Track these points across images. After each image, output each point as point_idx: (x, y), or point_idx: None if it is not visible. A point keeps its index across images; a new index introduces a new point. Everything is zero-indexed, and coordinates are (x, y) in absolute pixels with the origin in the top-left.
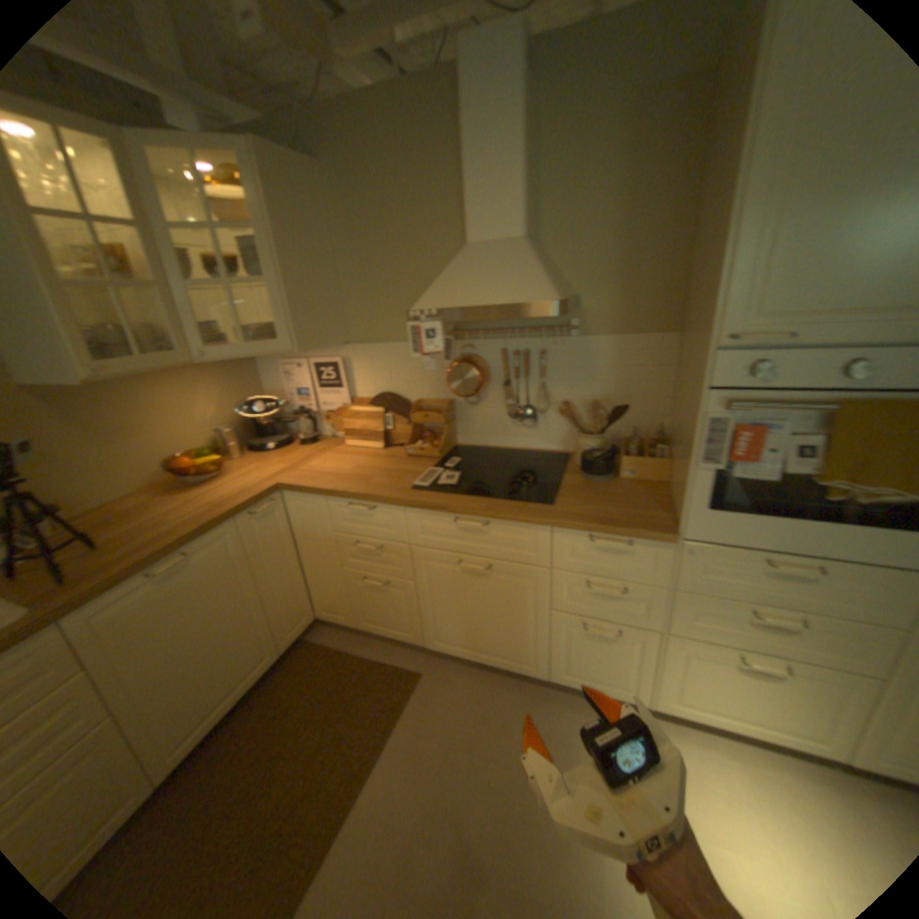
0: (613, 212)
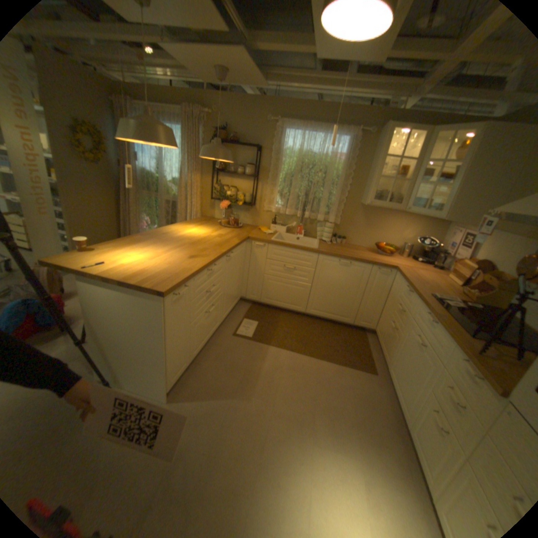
0: None
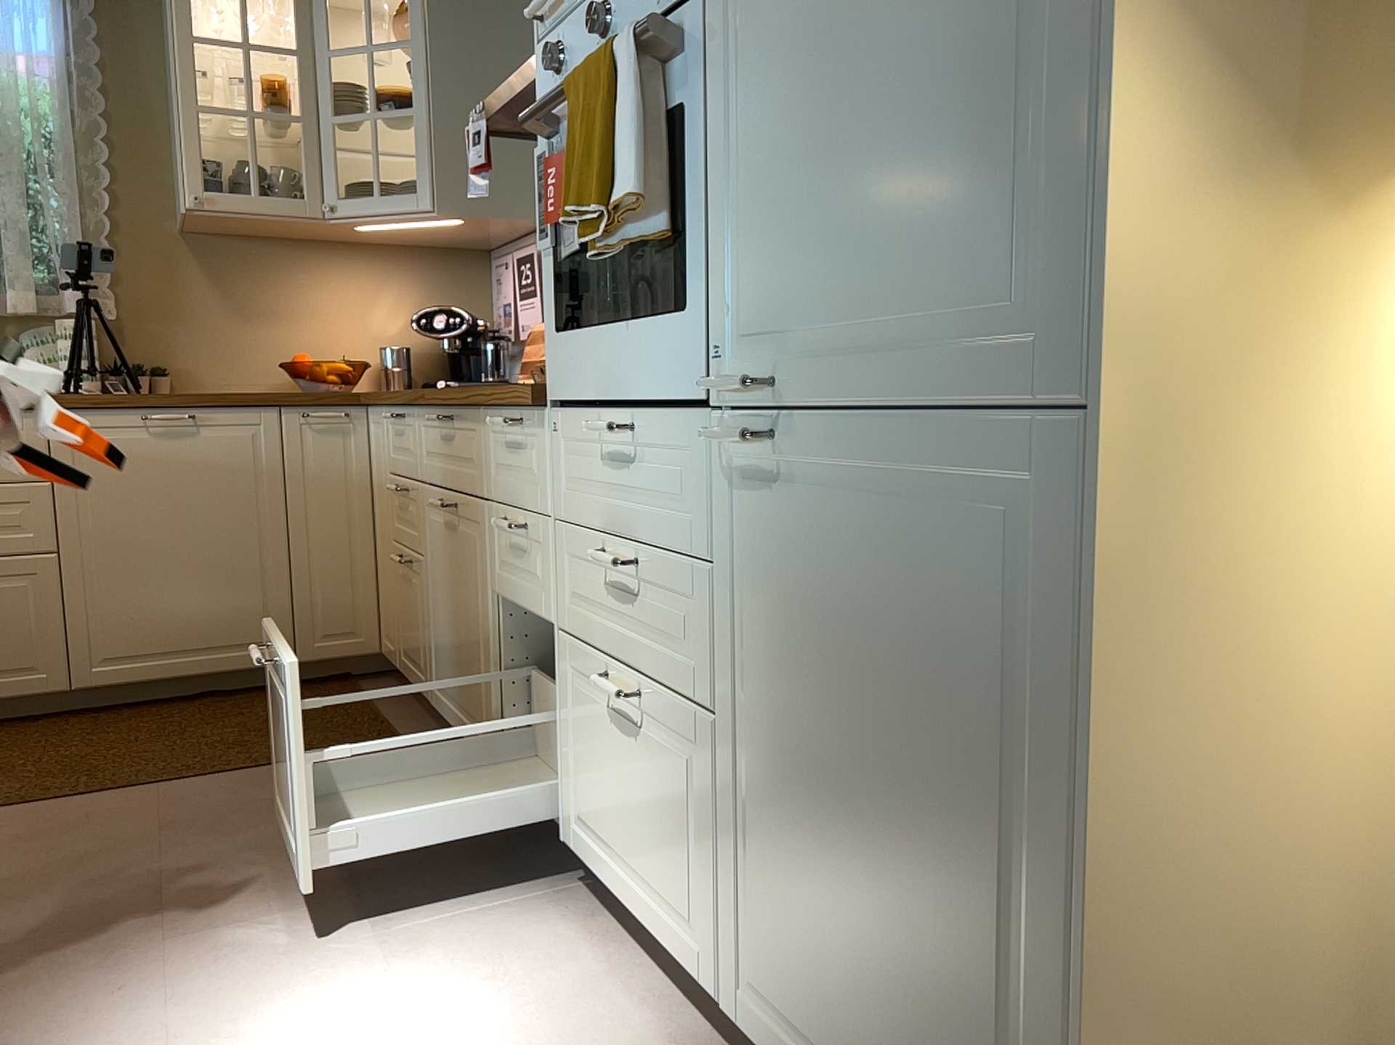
0: None
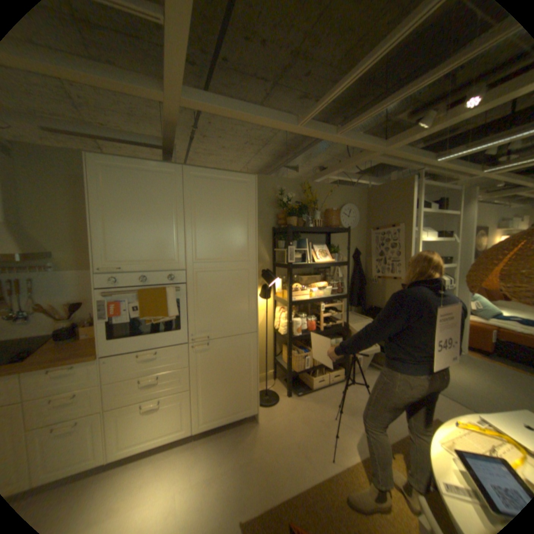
0: (65, 218)
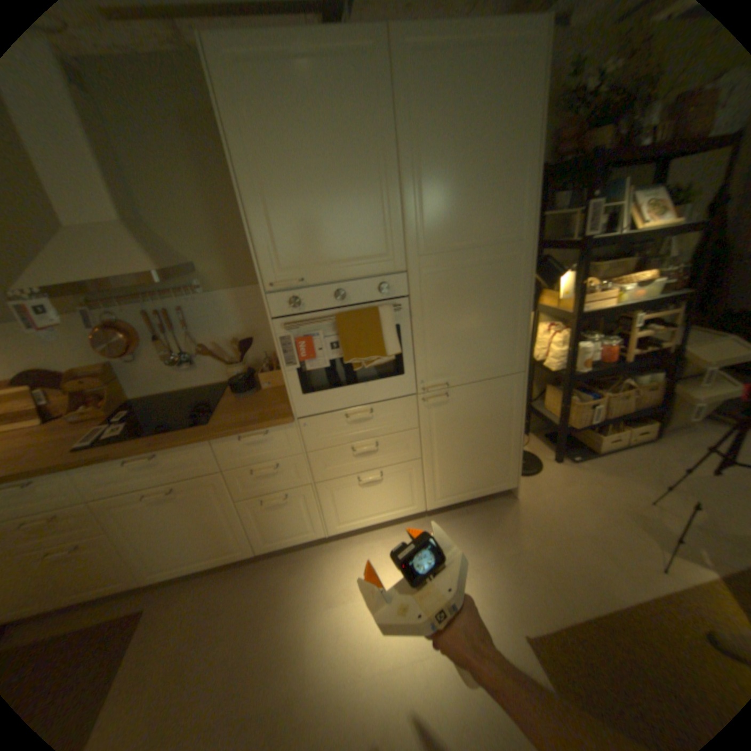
0: (196, 199)
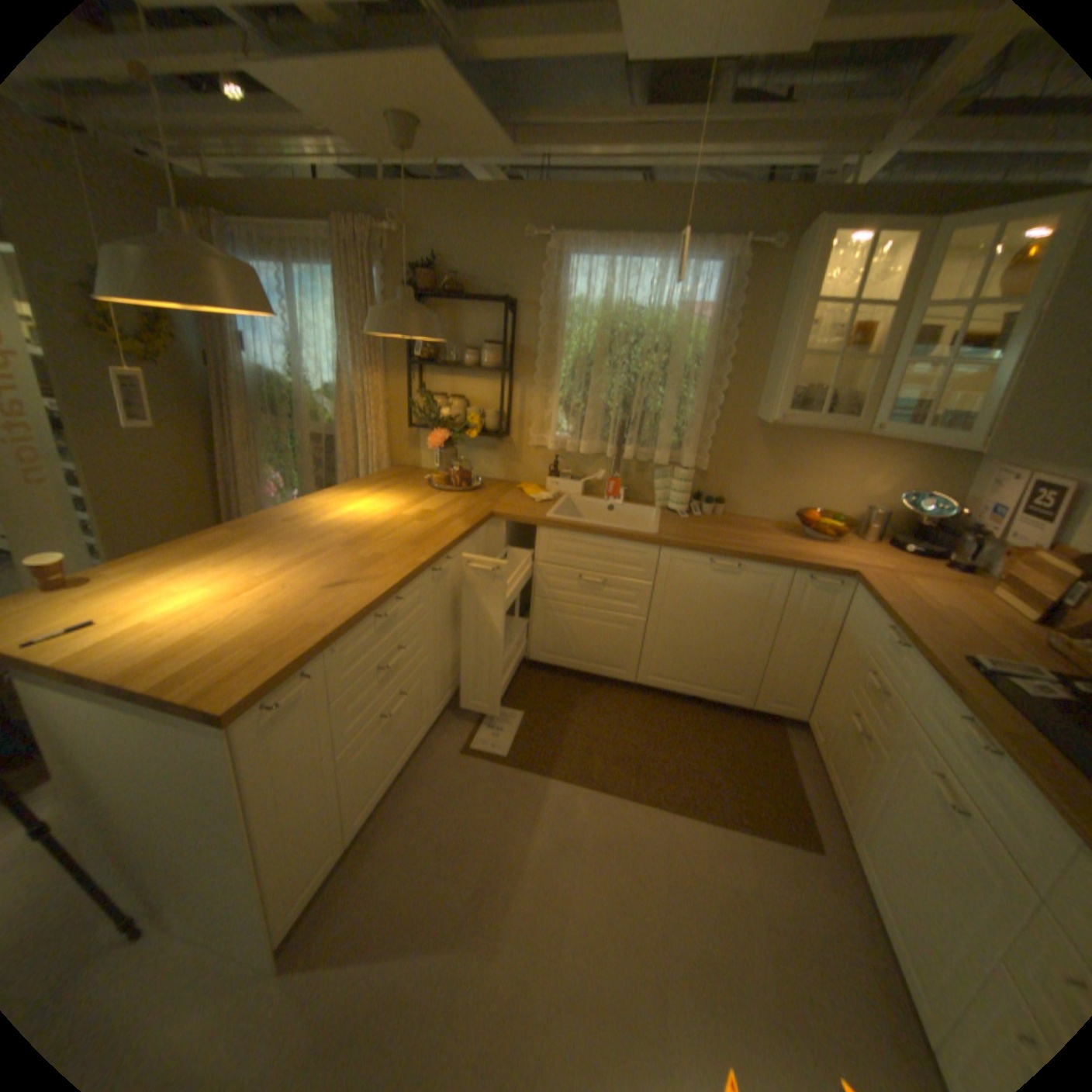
0: None
